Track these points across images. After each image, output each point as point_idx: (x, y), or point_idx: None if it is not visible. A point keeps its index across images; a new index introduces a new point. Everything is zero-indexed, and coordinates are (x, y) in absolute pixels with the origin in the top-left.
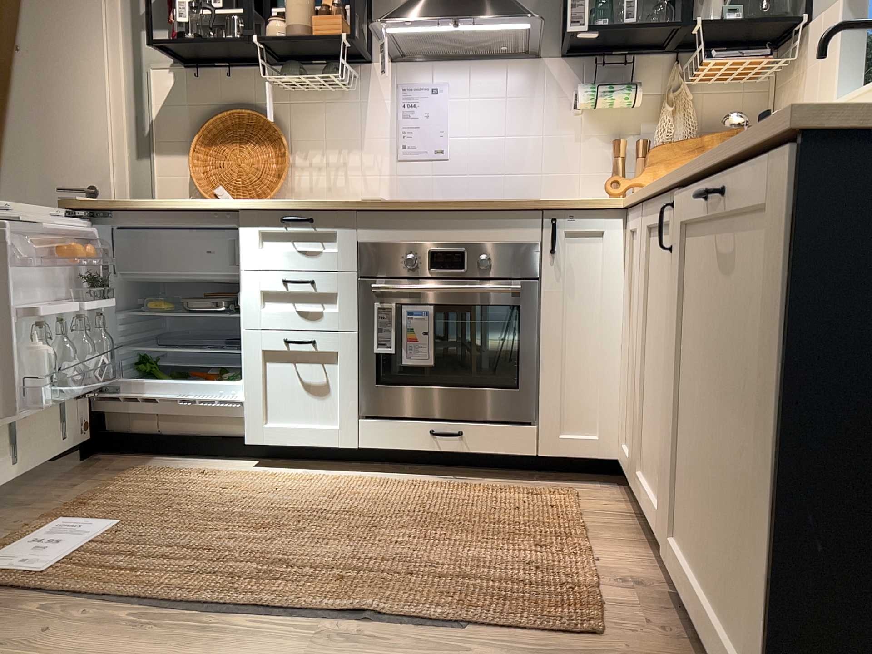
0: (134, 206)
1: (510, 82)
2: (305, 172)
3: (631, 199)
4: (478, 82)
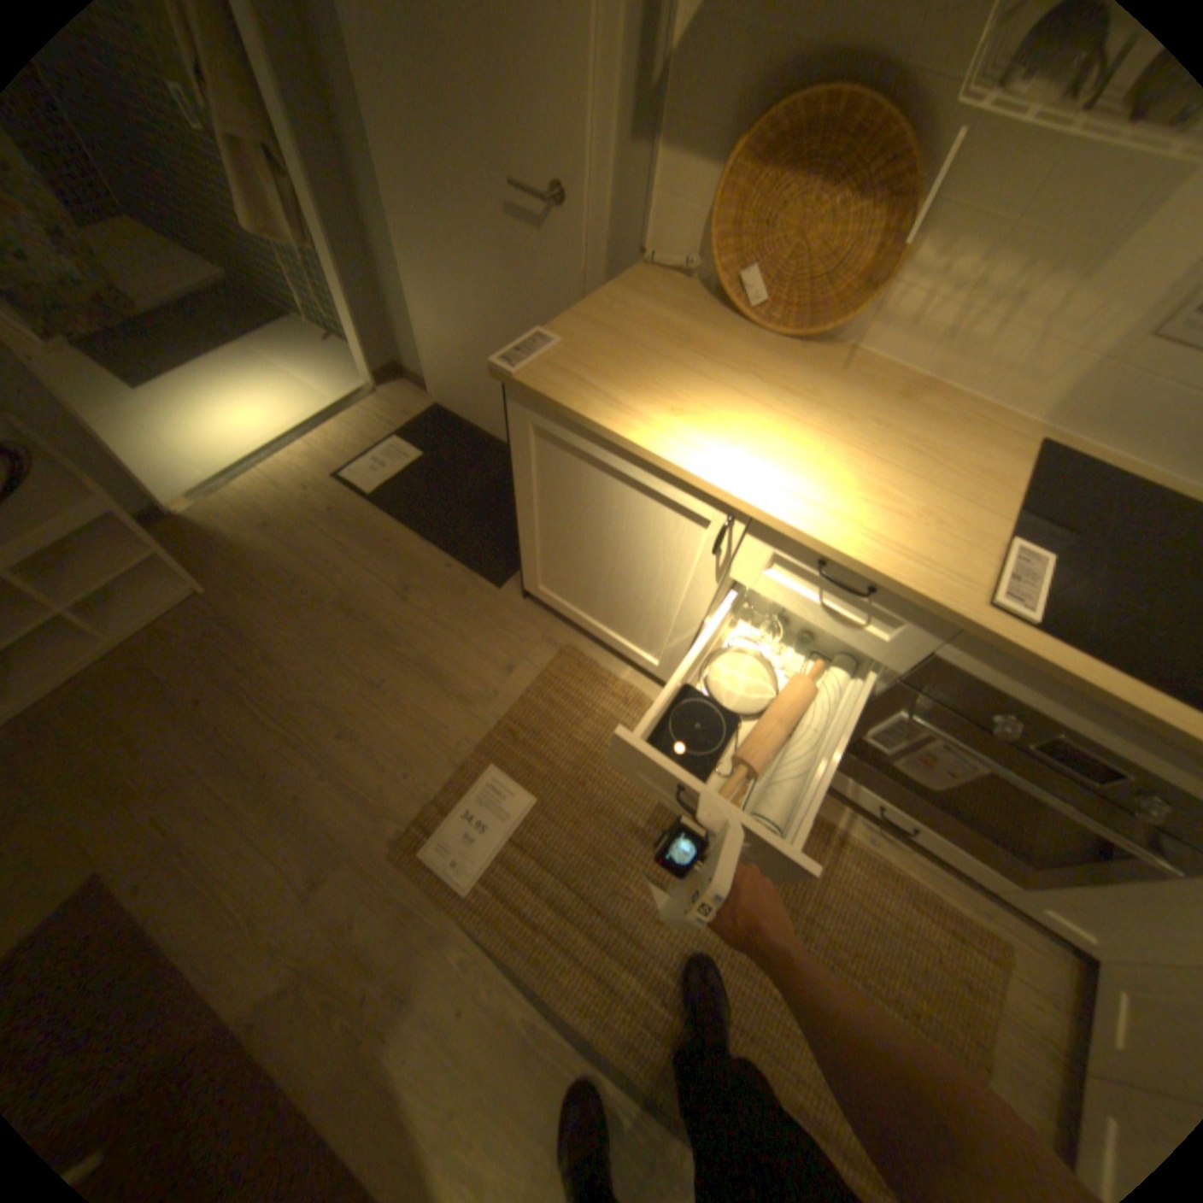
0: (594, 428)
1: None
2: (928, 281)
3: None
4: None
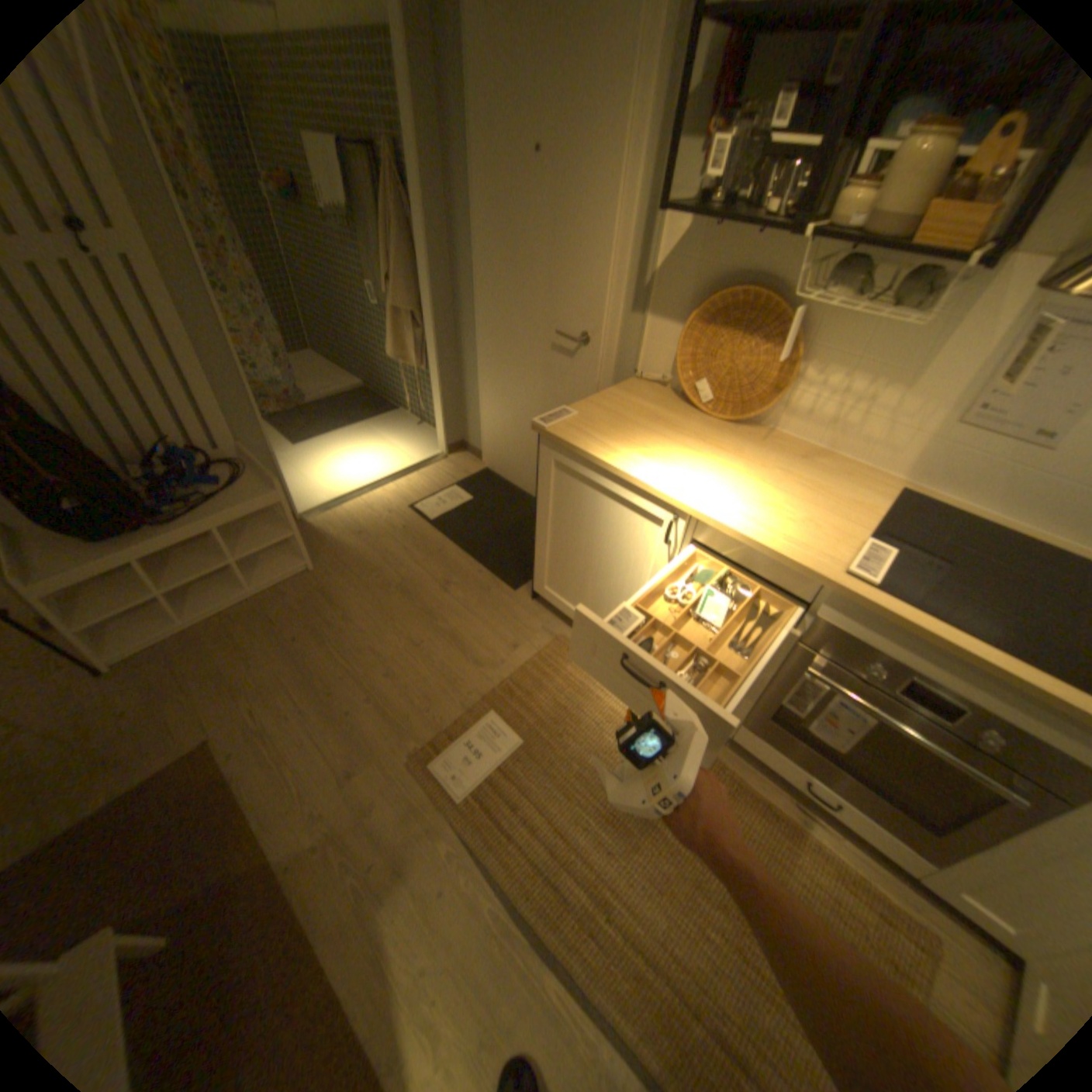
0: (592, 459)
1: None
2: (814, 389)
3: None
4: None
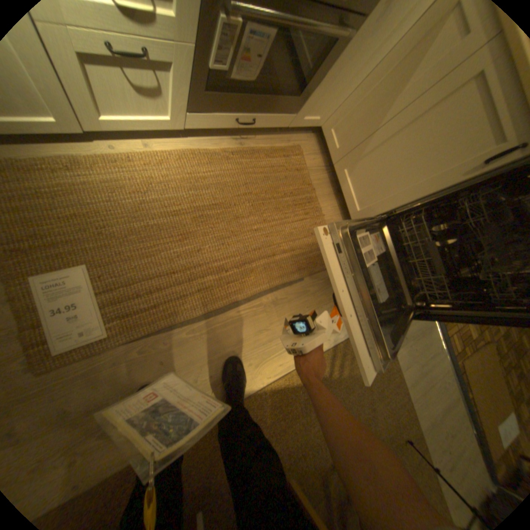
0: None
1: None
2: None
3: None
4: None
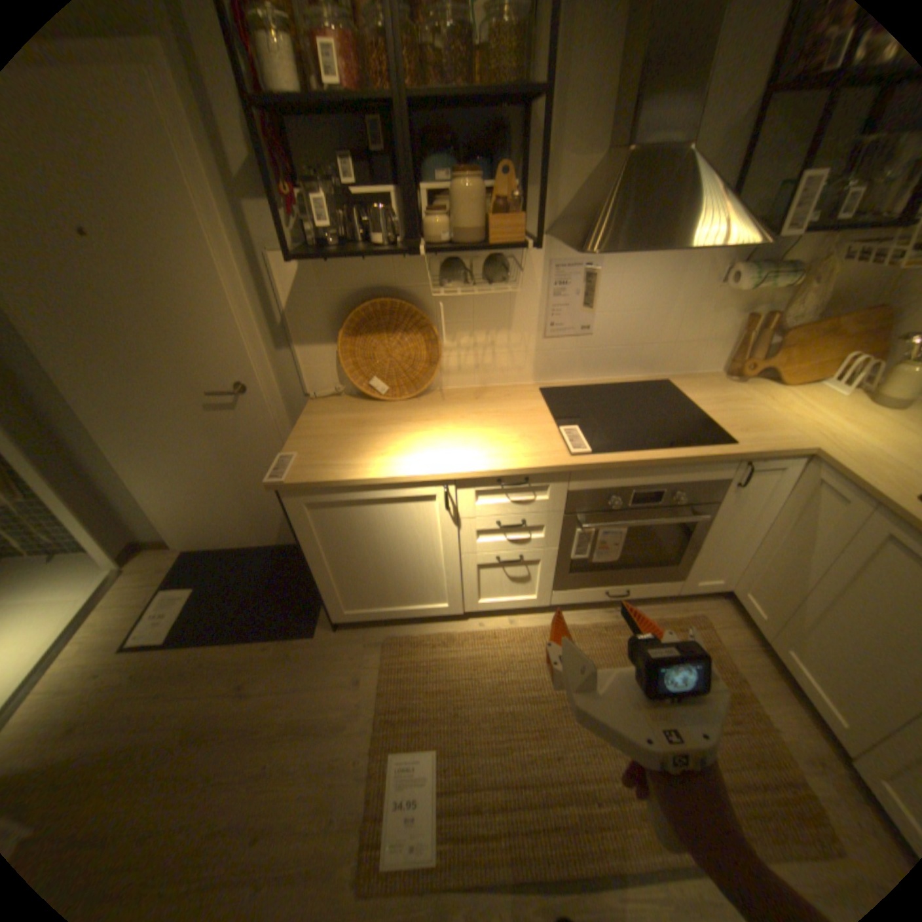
0: (348, 482)
1: (667, 253)
2: (454, 352)
3: (837, 461)
4: (636, 254)
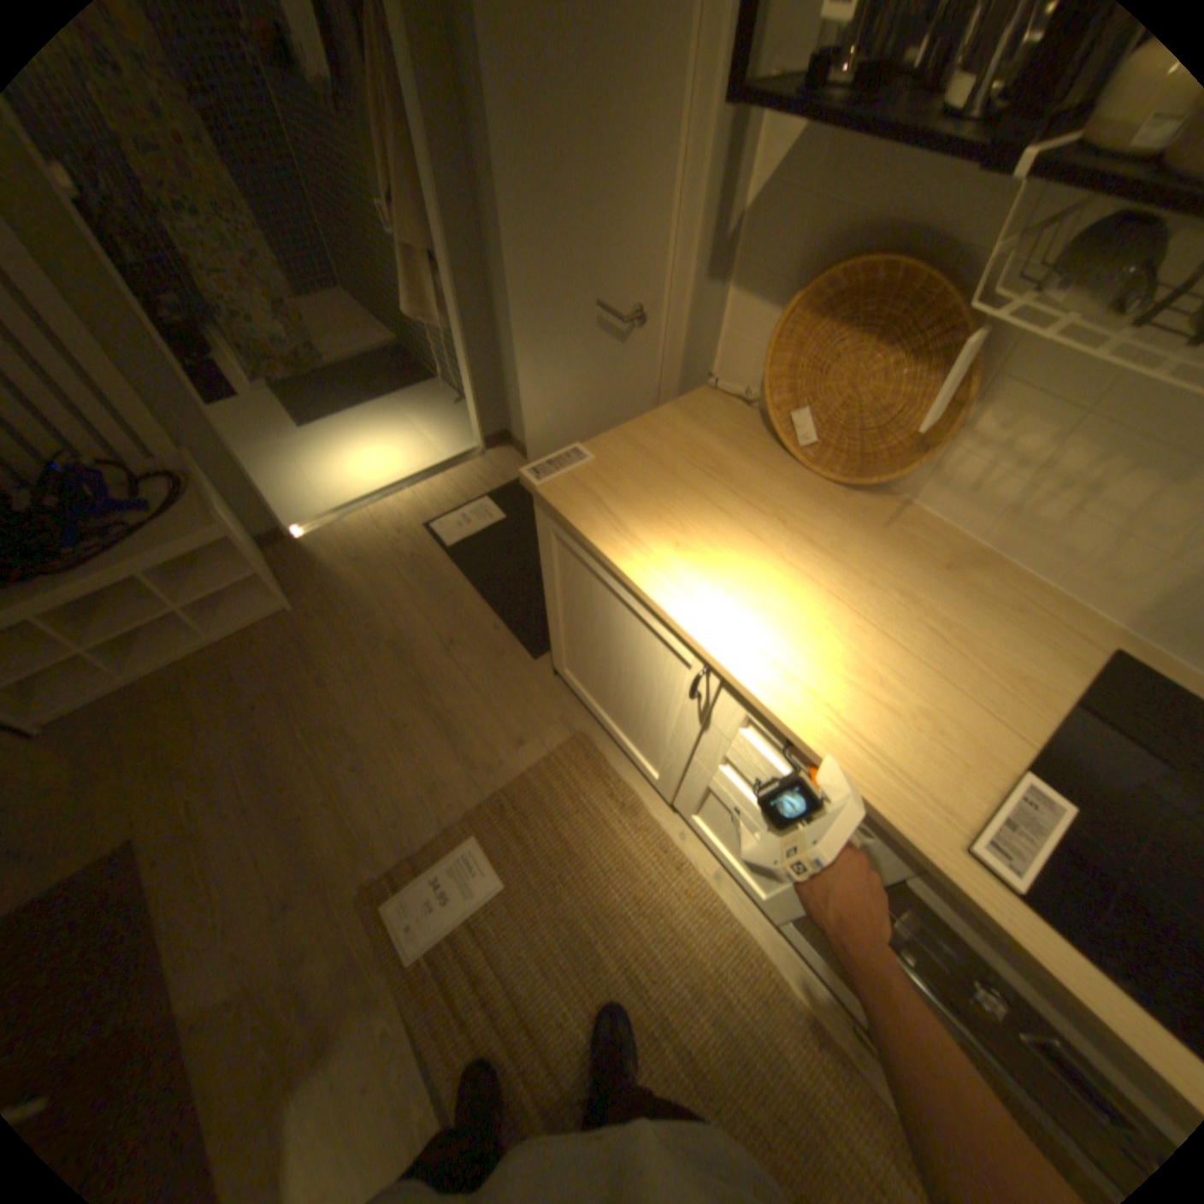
0: (595, 550)
1: None
2: (991, 452)
3: None
4: None
